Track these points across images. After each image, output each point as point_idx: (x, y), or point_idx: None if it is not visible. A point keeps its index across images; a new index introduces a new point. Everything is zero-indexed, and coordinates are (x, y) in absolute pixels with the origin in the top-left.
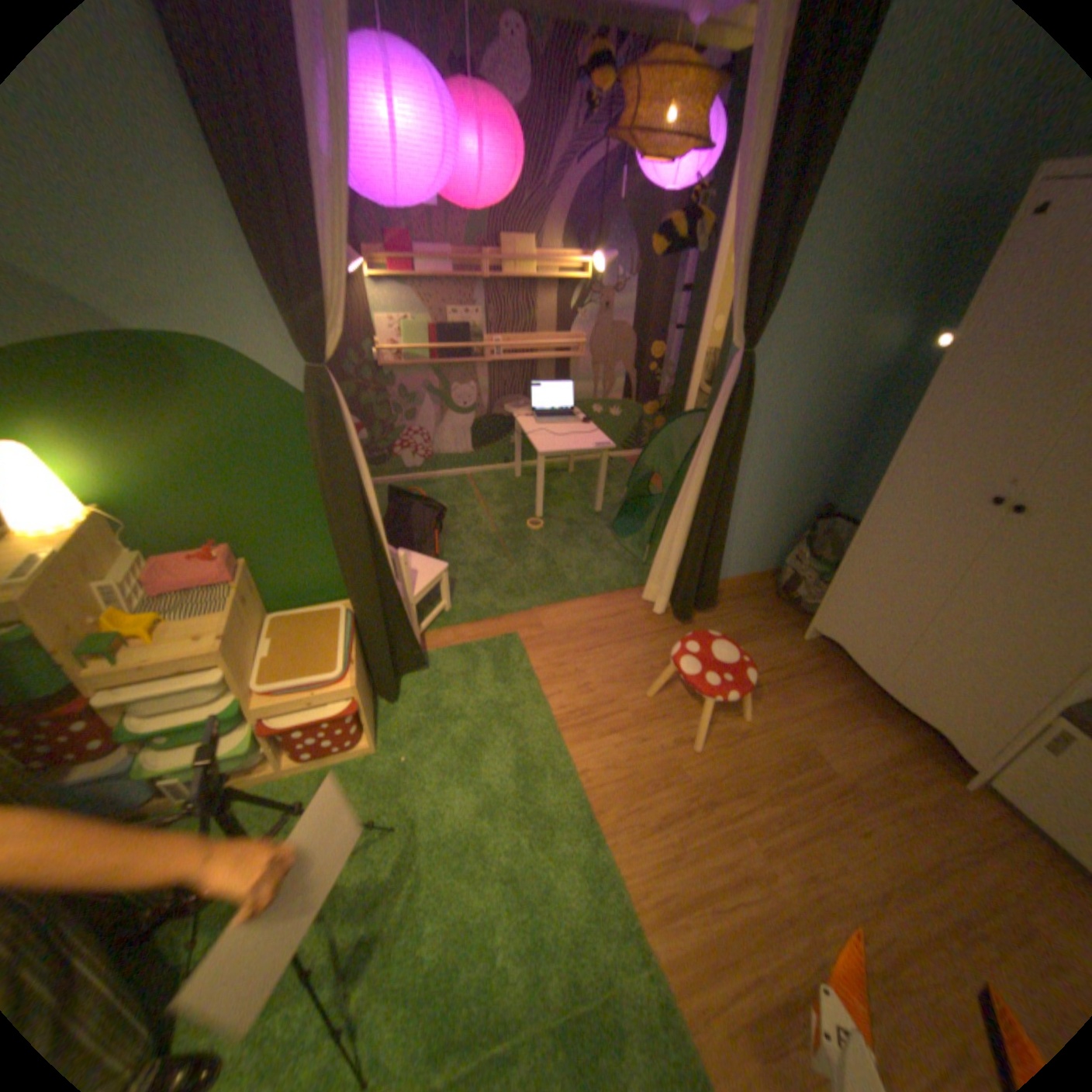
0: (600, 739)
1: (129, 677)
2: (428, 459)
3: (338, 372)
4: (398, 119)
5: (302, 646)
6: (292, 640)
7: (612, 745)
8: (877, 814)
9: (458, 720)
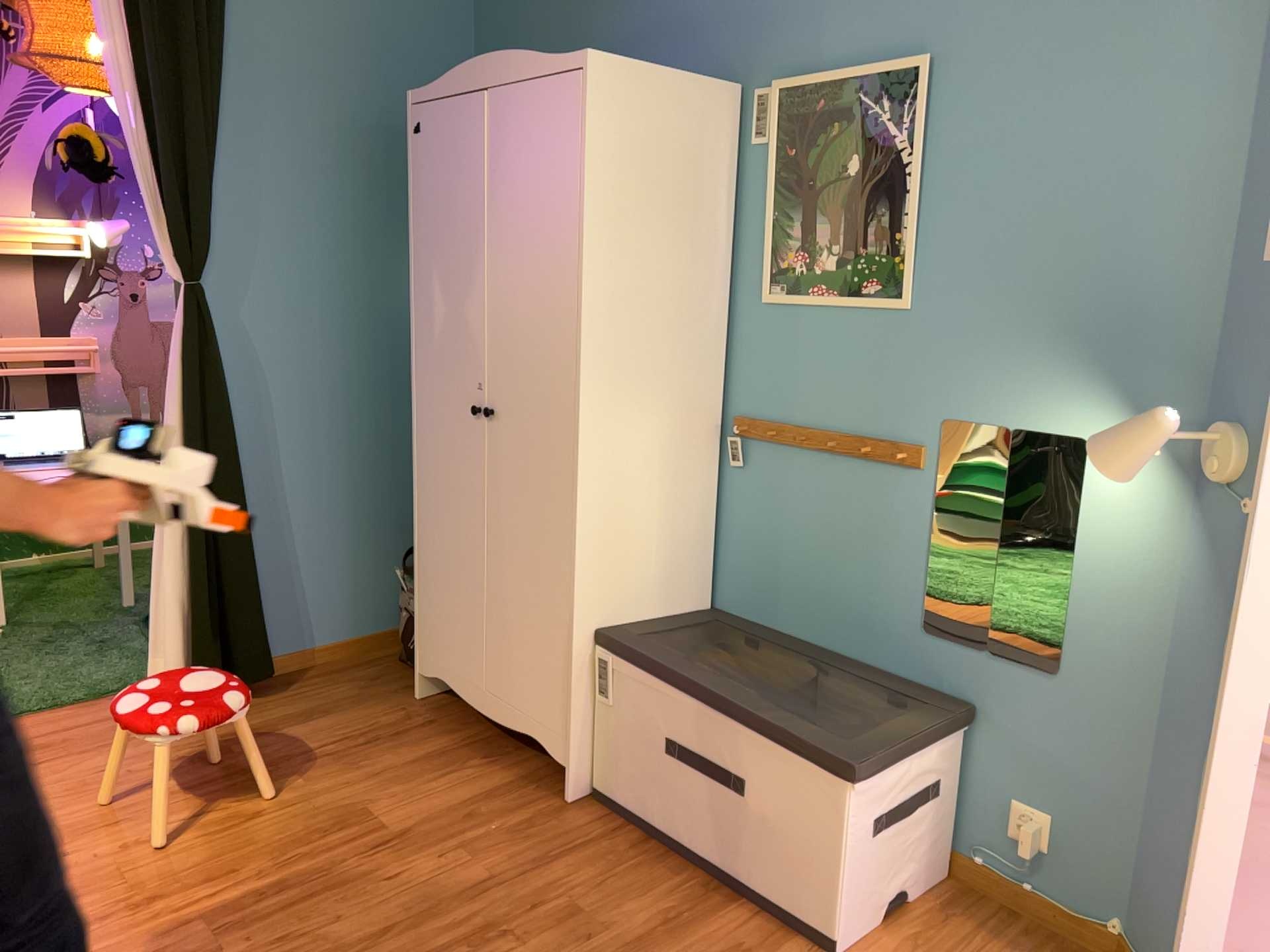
0: None
1: None
2: None
3: None
4: None
5: None
6: None
7: None
8: (419, 853)
9: None
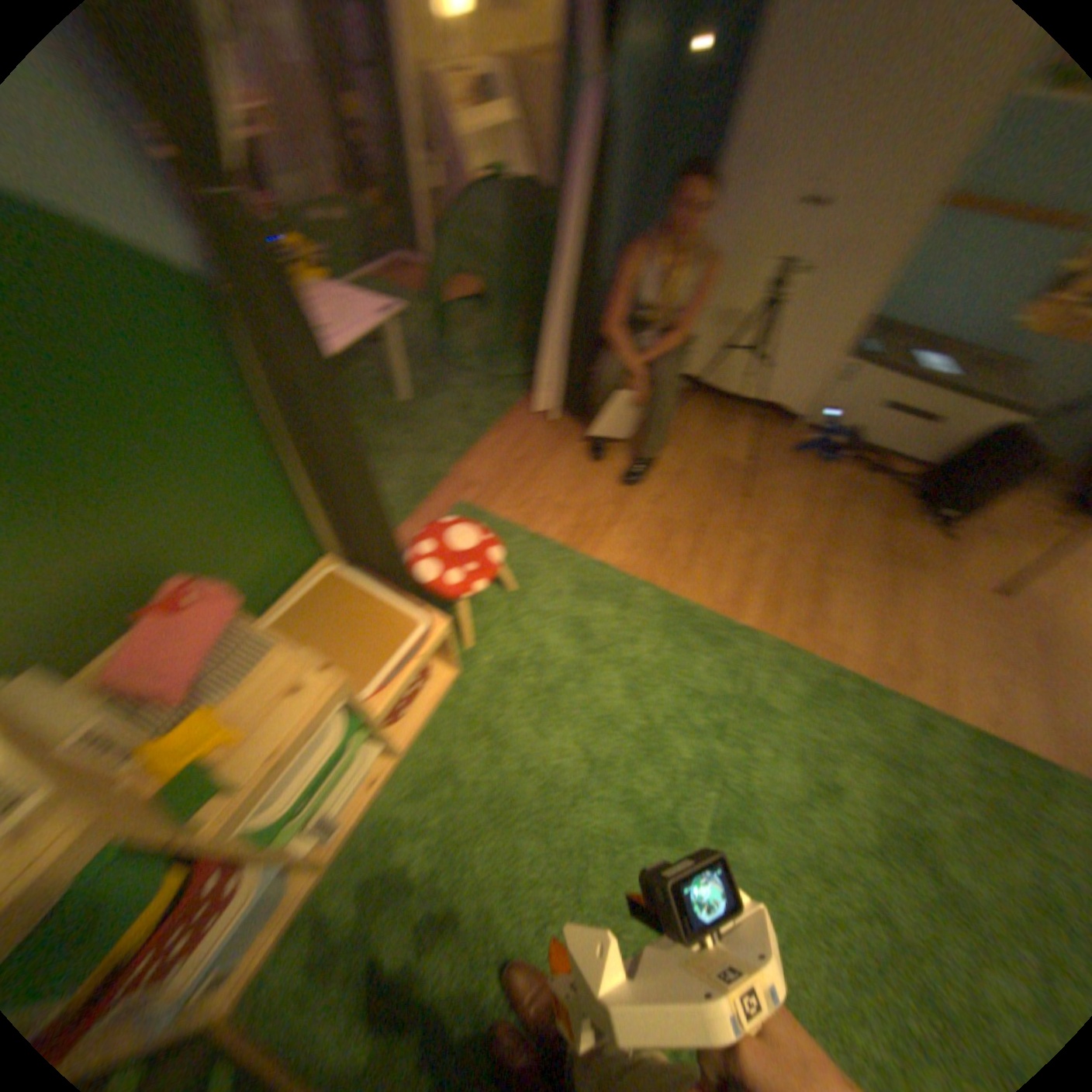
0: (607, 536)
1: (265, 779)
2: None
3: None
4: None
5: (351, 623)
6: (331, 627)
7: (618, 534)
8: (773, 474)
9: (505, 595)
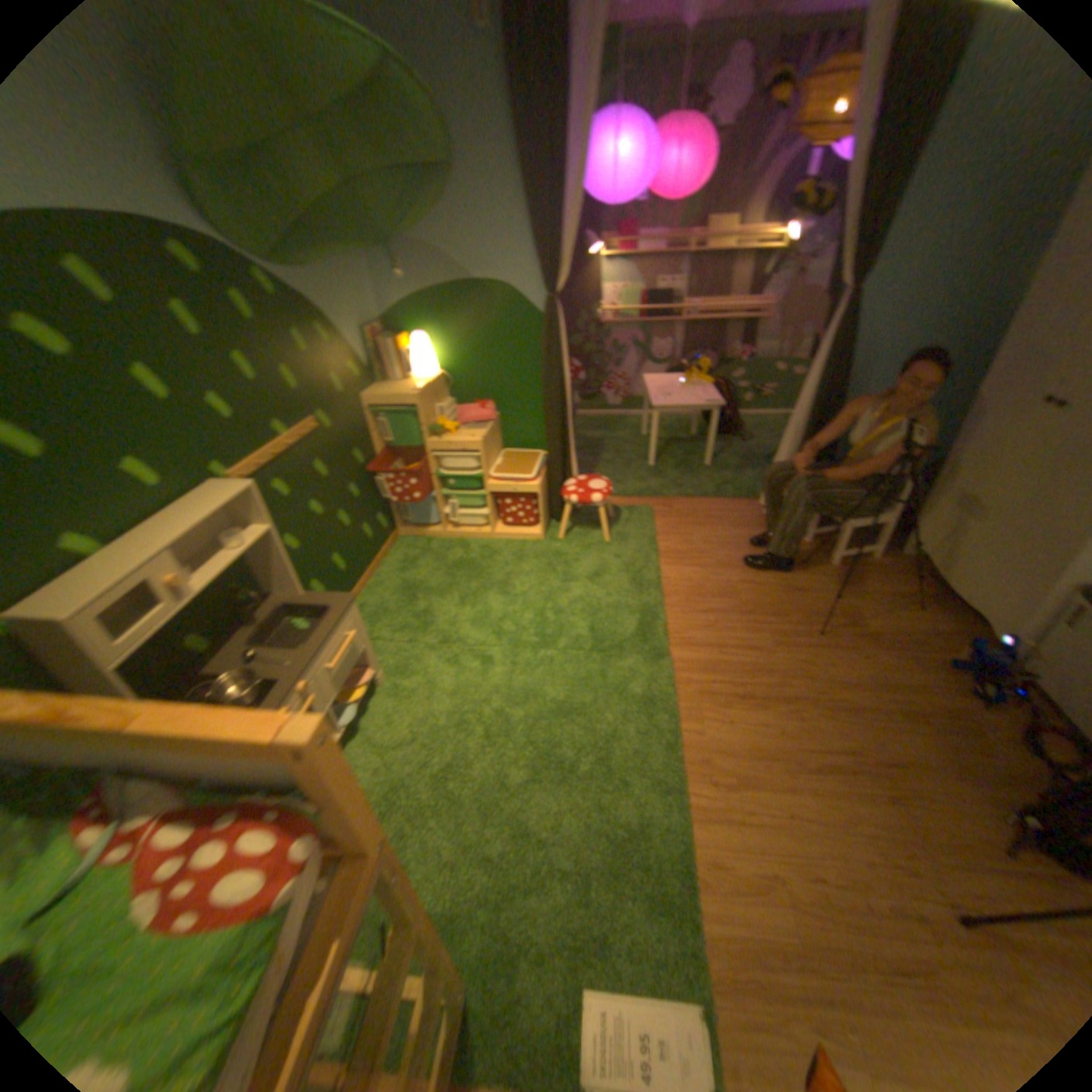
0: (683, 568)
1: (442, 447)
2: (624, 400)
3: (571, 329)
4: (617, 155)
5: (516, 464)
6: (511, 461)
7: (690, 572)
8: (885, 652)
9: (592, 535)
